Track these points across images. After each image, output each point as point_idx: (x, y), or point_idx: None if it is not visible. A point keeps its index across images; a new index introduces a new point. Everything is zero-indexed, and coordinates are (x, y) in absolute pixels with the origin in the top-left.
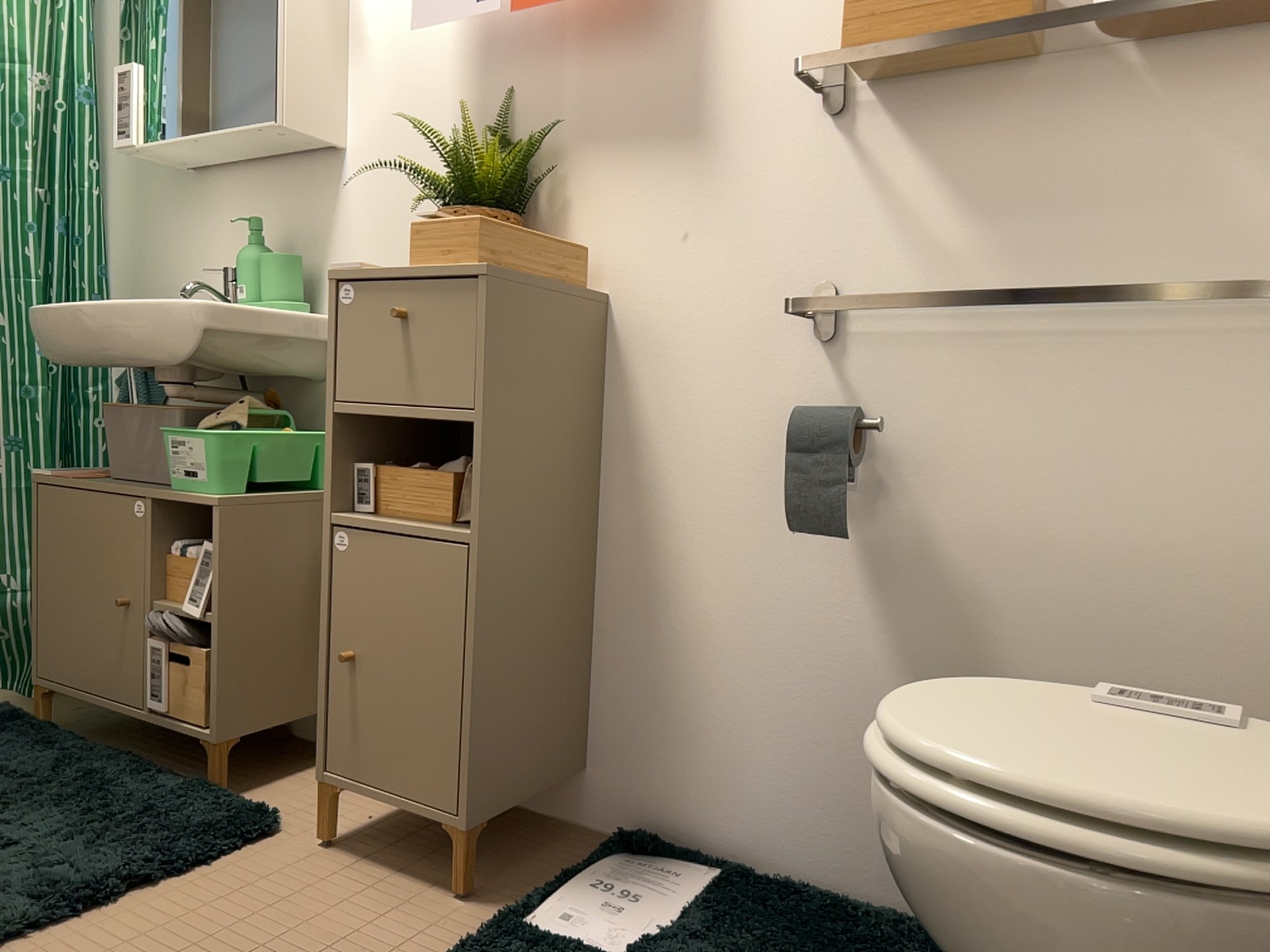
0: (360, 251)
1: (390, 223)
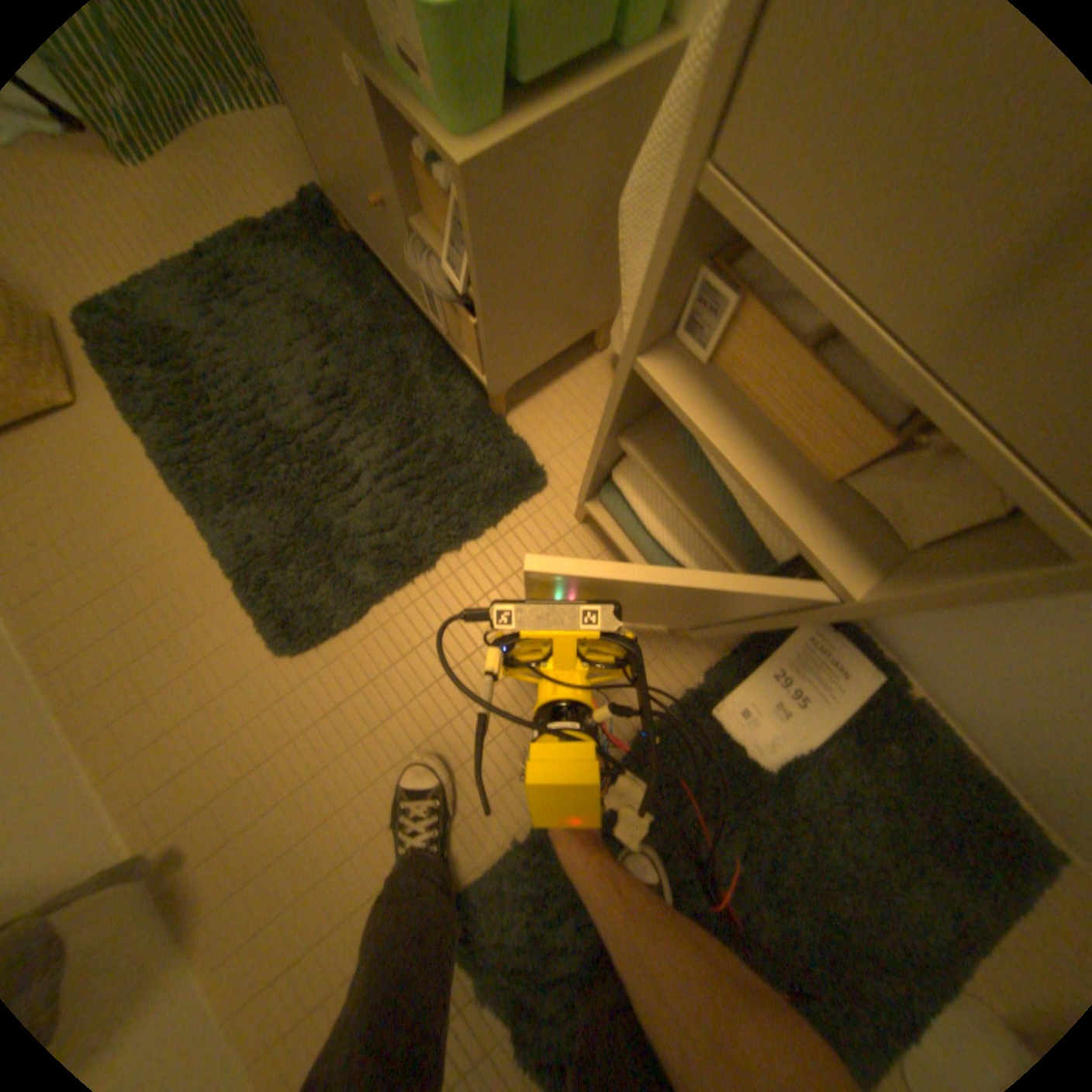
0: None
1: None
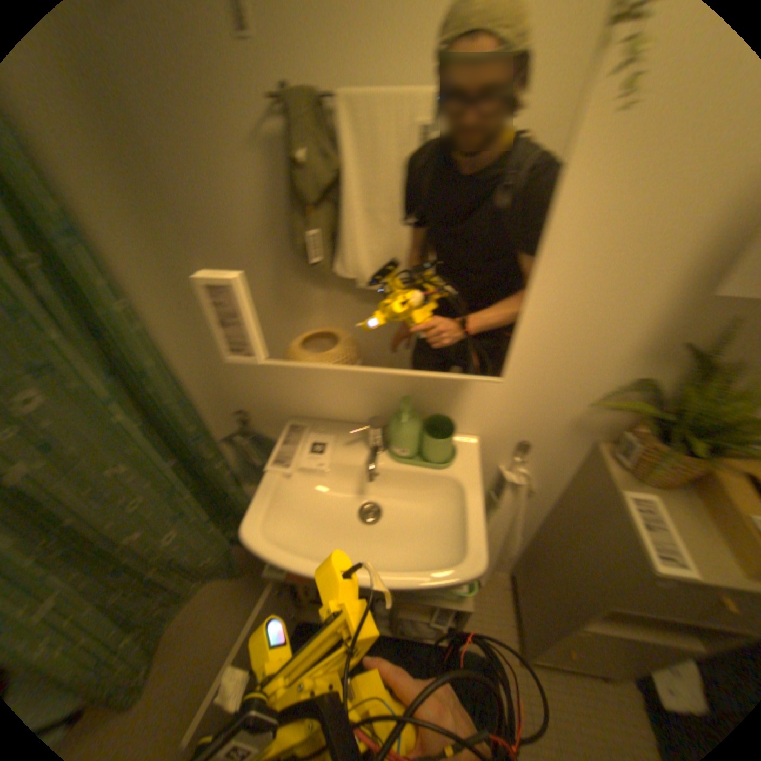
0: (490, 400)
1: (532, 388)
